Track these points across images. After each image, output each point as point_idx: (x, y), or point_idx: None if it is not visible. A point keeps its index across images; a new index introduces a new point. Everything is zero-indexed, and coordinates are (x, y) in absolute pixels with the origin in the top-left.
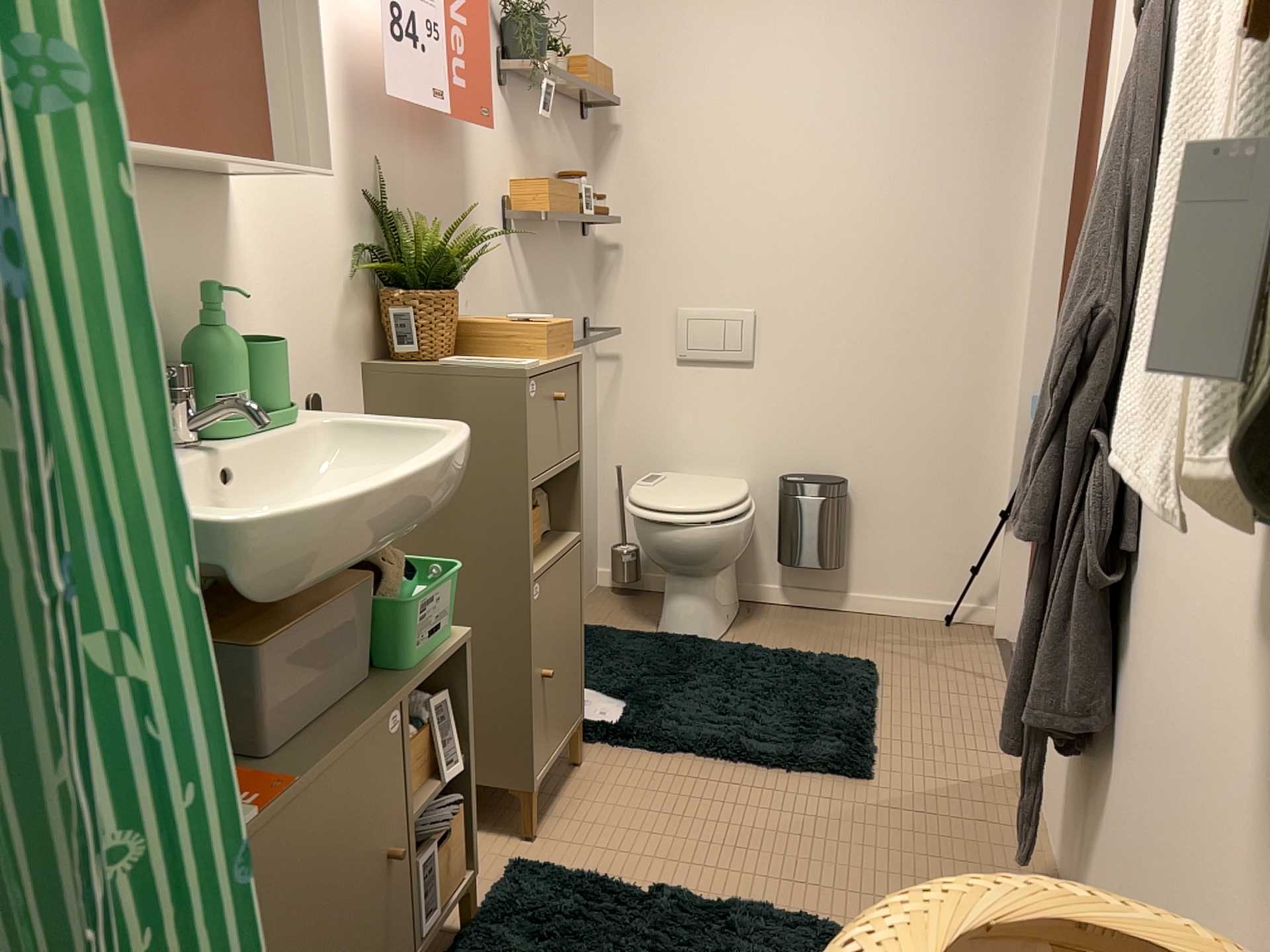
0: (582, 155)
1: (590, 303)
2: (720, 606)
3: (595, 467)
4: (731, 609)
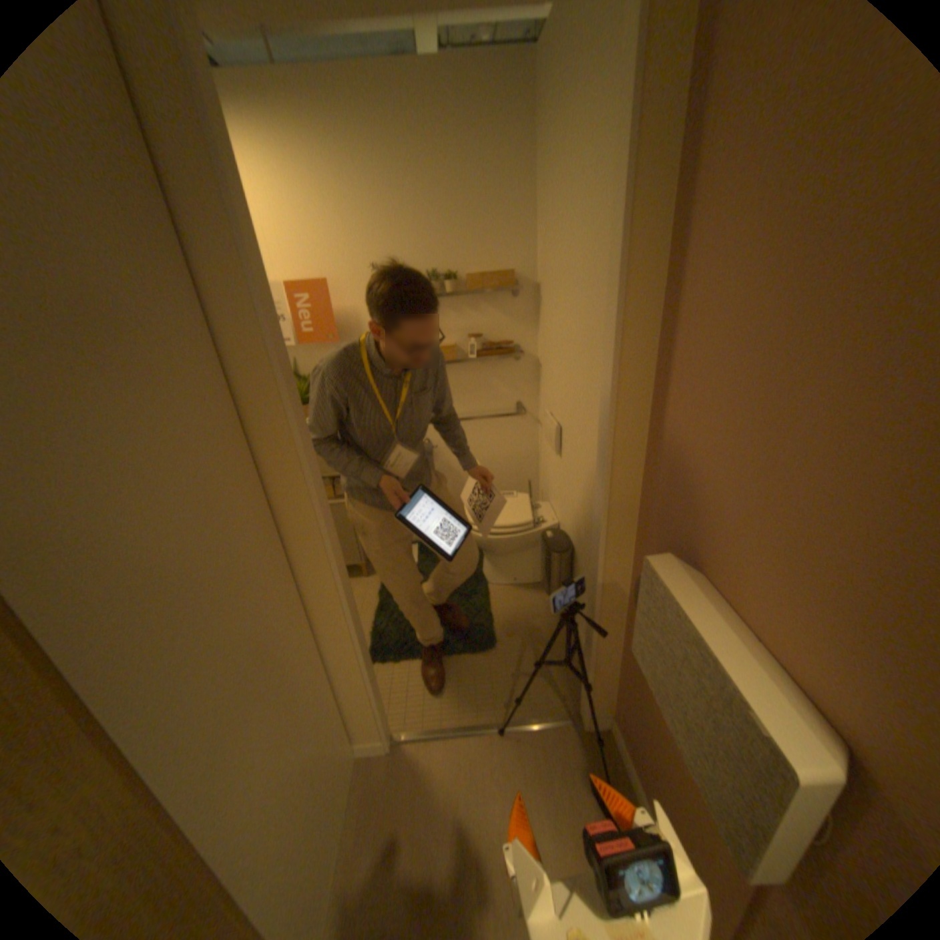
0: (512, 313)
1: (524, 393)
2: (502, 570)
3: (531, 475)
4: (520, 577)
